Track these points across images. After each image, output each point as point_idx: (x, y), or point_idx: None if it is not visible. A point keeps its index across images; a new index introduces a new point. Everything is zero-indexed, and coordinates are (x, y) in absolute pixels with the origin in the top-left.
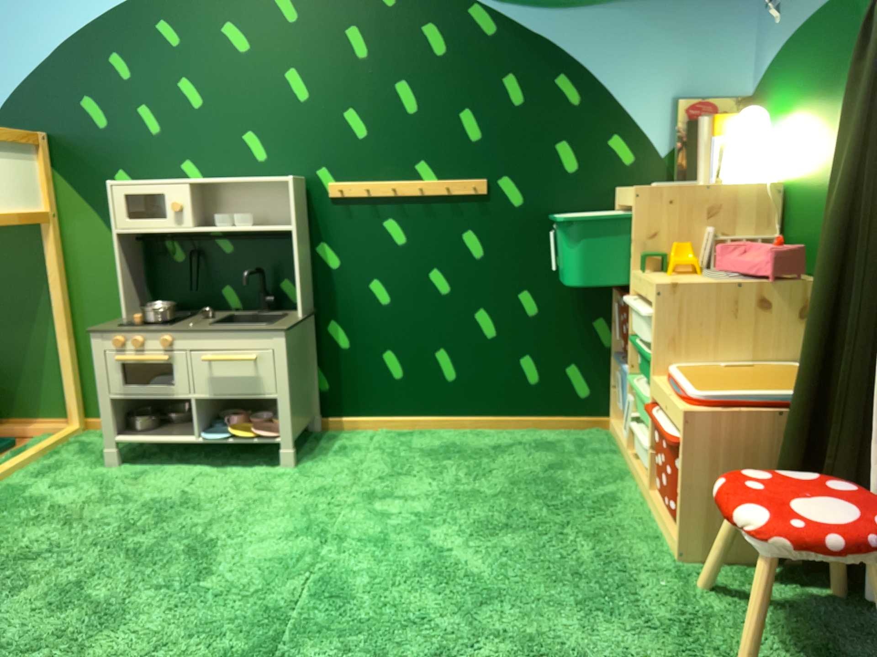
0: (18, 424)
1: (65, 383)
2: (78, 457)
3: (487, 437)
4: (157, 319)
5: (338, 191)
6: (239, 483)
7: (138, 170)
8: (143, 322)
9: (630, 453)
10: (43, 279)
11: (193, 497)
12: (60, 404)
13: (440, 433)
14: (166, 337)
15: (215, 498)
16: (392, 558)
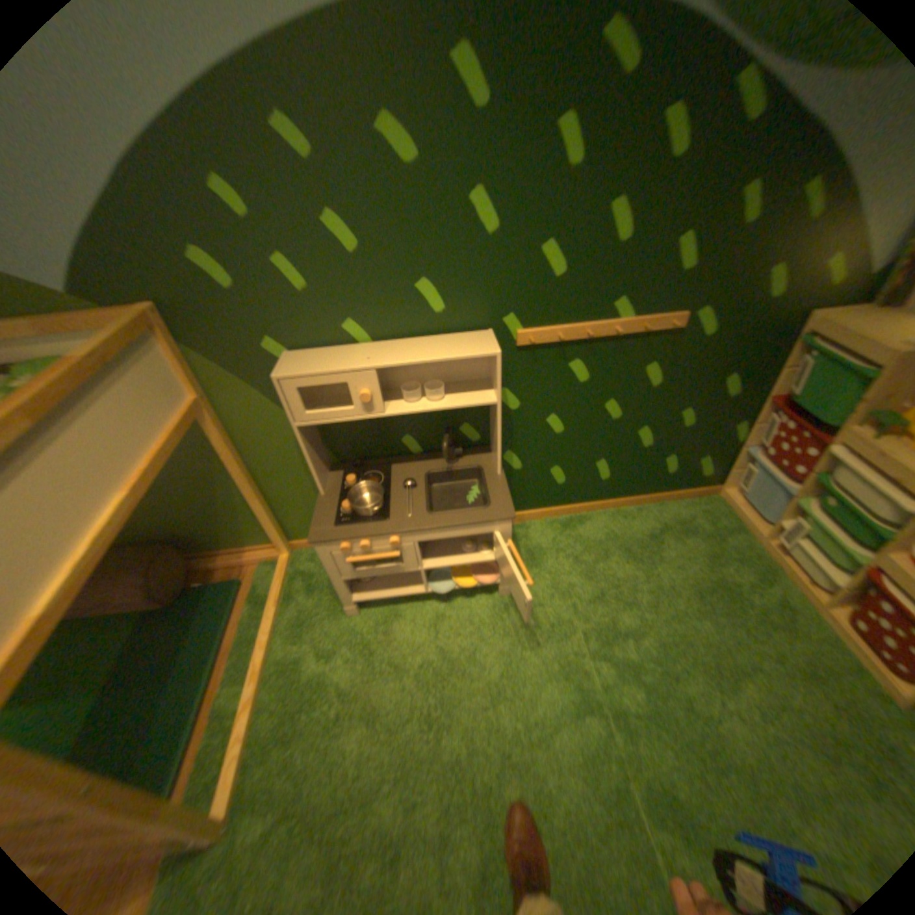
0: (230, 554)
1: (268, 530)
2: (313, 599)
3: (633, 518)
4: (374, 513)
5: (528, 341)
6: (477, 624)
7: (290, 336)
8: (362, 519)
9: (772, 545)
10: (211, 452)
11: (452, 655)
12: (263, 536)
13: (593, 516)
14: (394, 537)
15: (471, 653)
16: (677, 738)
